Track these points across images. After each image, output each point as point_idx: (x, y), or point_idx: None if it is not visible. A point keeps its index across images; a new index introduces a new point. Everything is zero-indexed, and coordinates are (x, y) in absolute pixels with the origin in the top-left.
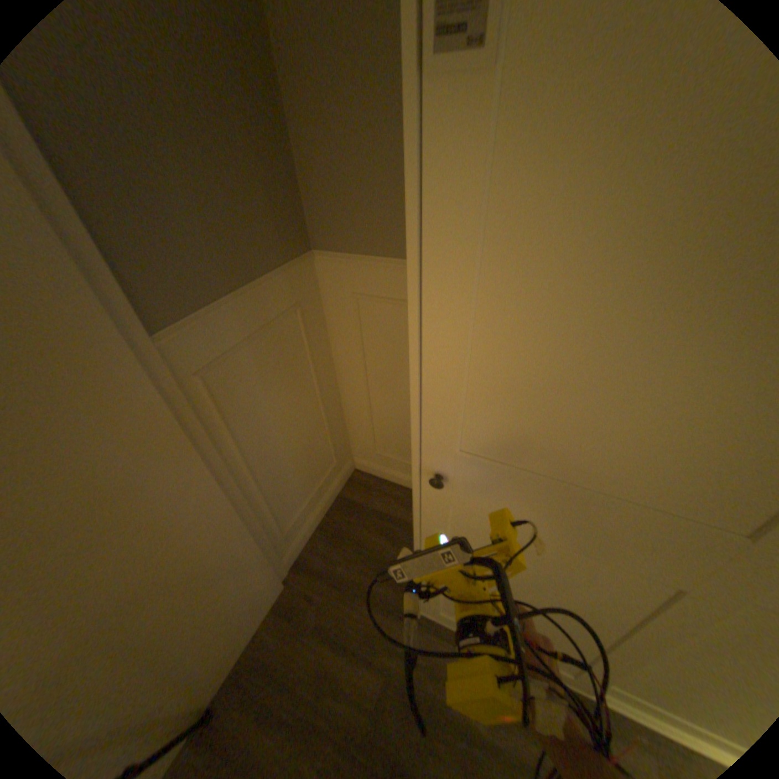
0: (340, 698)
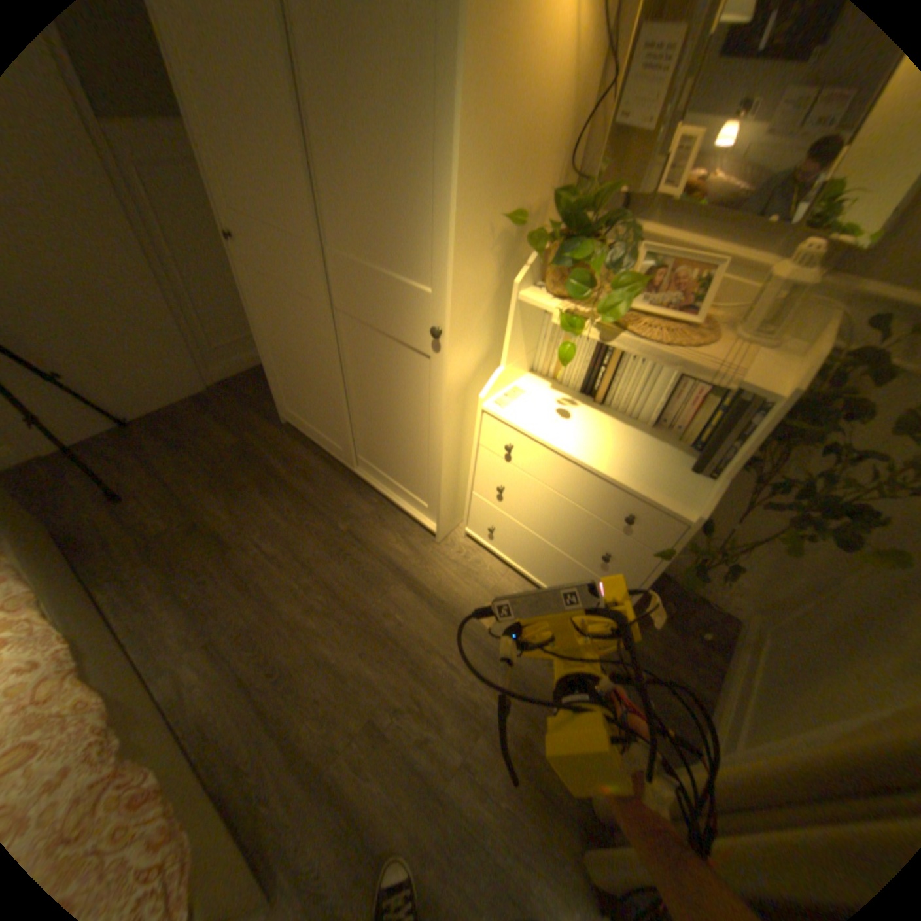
0: (208, 441)
